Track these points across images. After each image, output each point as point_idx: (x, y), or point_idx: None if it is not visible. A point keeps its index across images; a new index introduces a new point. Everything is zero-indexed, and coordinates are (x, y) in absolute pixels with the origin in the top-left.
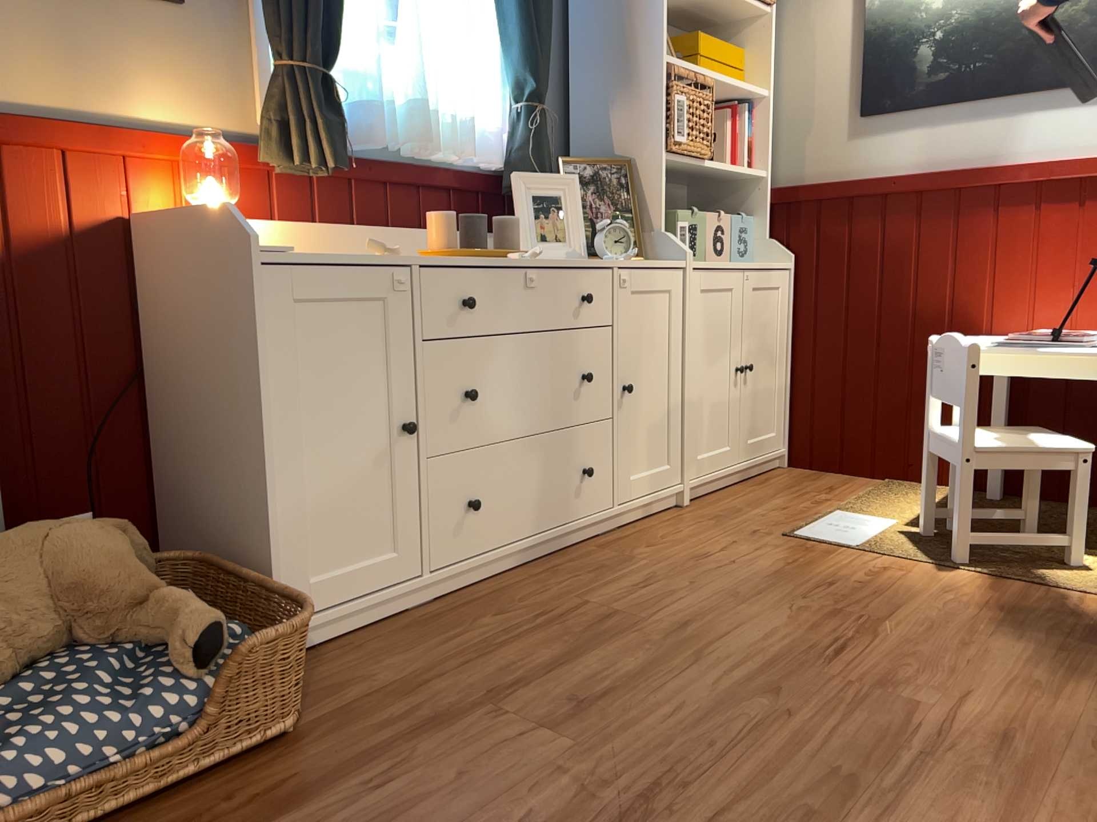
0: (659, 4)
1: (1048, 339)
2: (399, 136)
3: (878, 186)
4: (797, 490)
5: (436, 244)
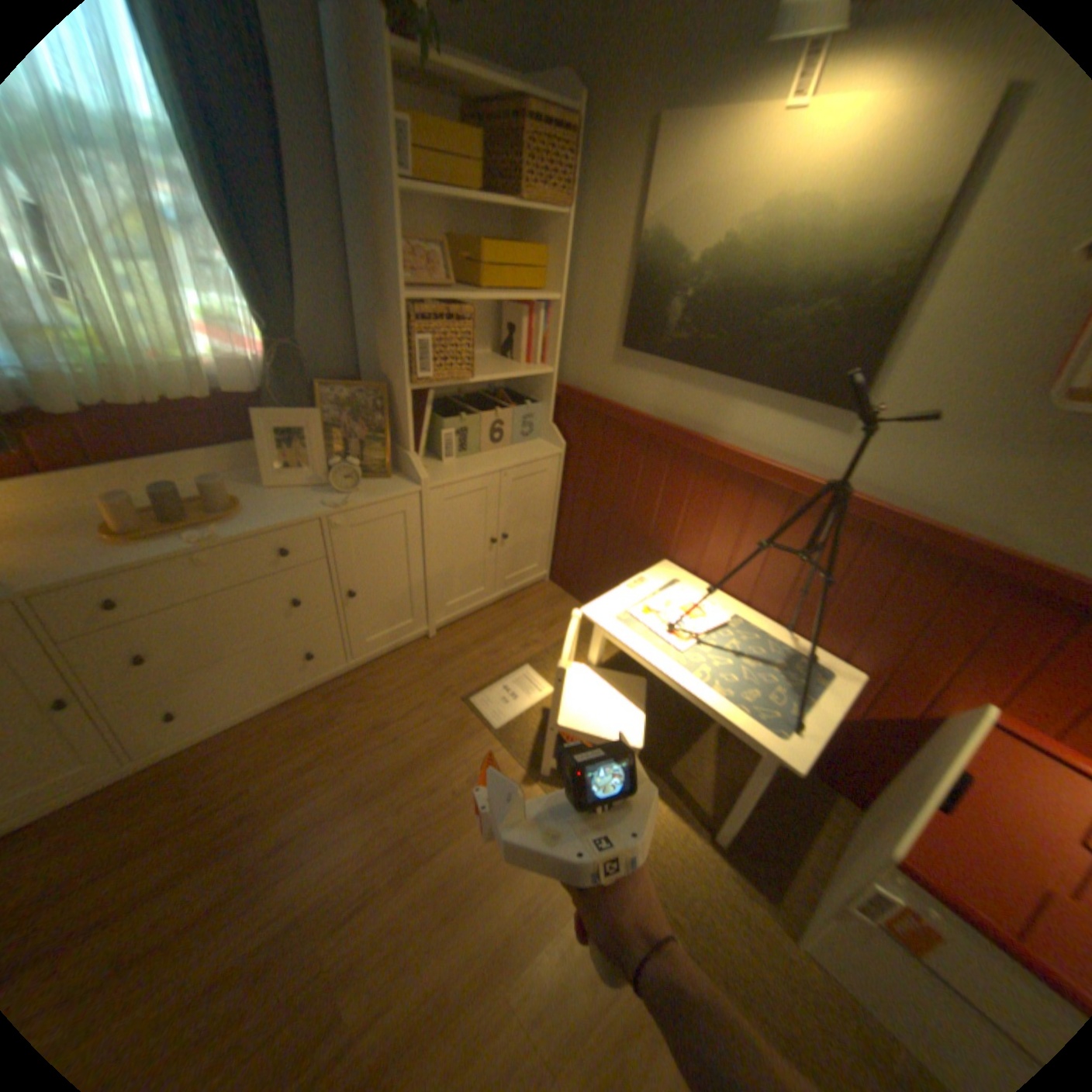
0: (394, 240)
1: (666, 627)
2: (107, 389)
3: (622, 417)
4: (527, 621)
5: (111, 524)
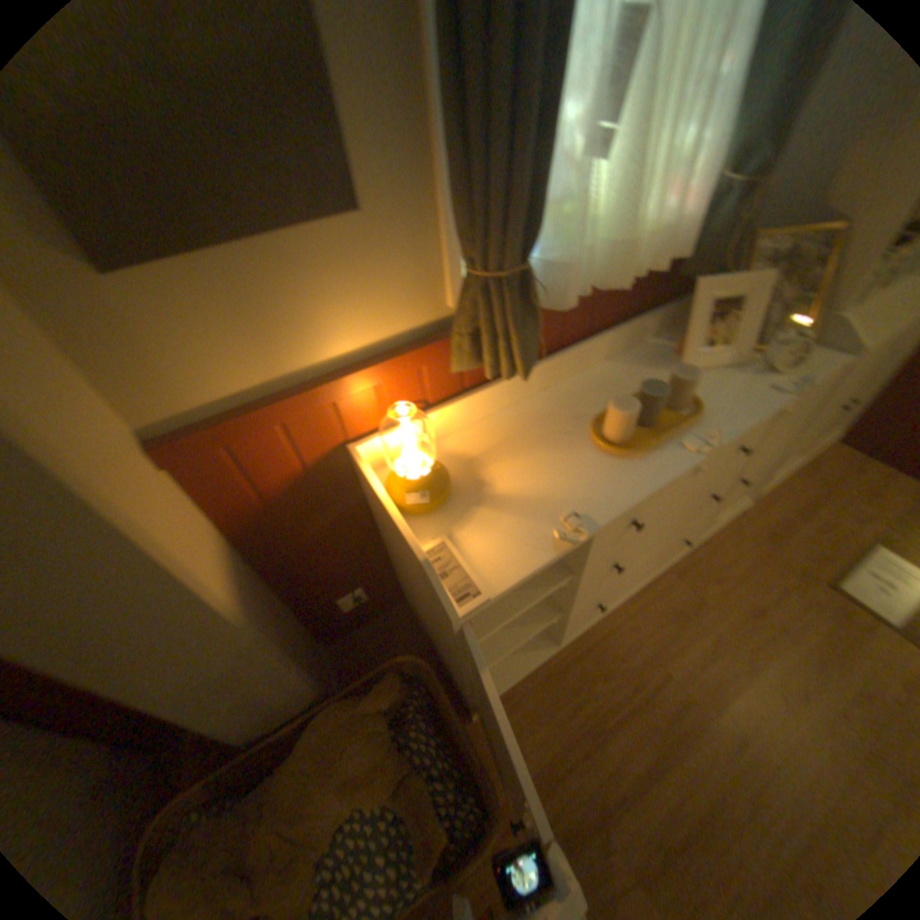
0: None
1: None
2: (590, 271)
3: None
4: (843, 491)
5: (613, 432)
